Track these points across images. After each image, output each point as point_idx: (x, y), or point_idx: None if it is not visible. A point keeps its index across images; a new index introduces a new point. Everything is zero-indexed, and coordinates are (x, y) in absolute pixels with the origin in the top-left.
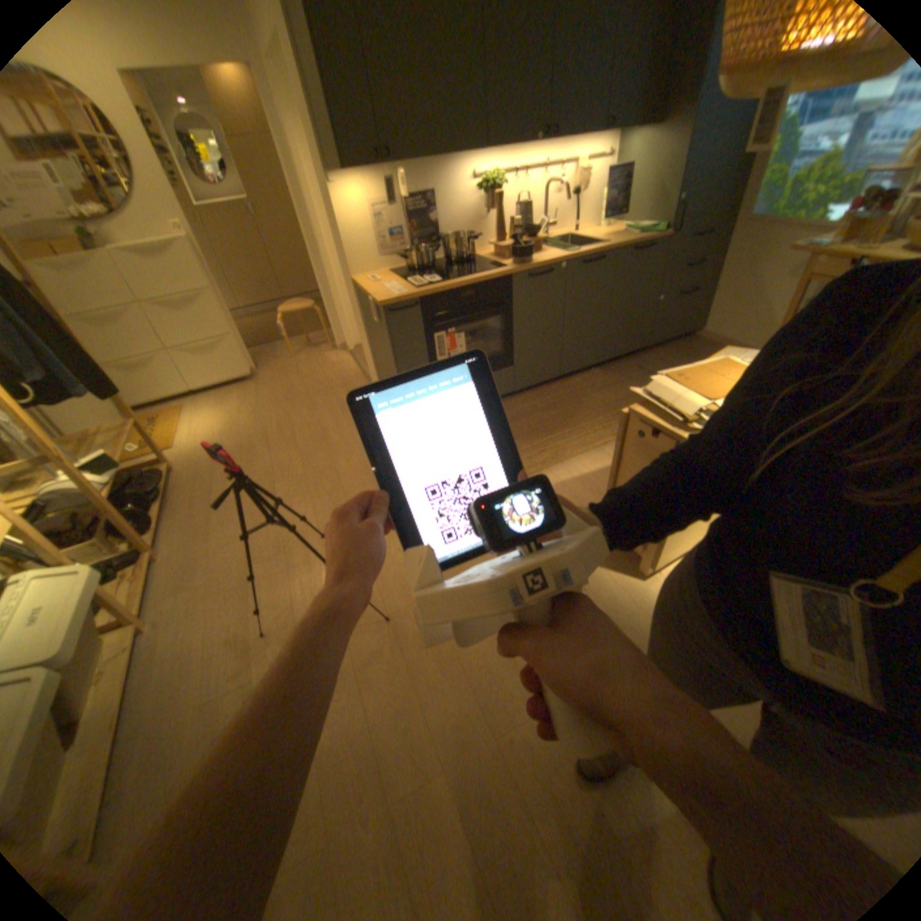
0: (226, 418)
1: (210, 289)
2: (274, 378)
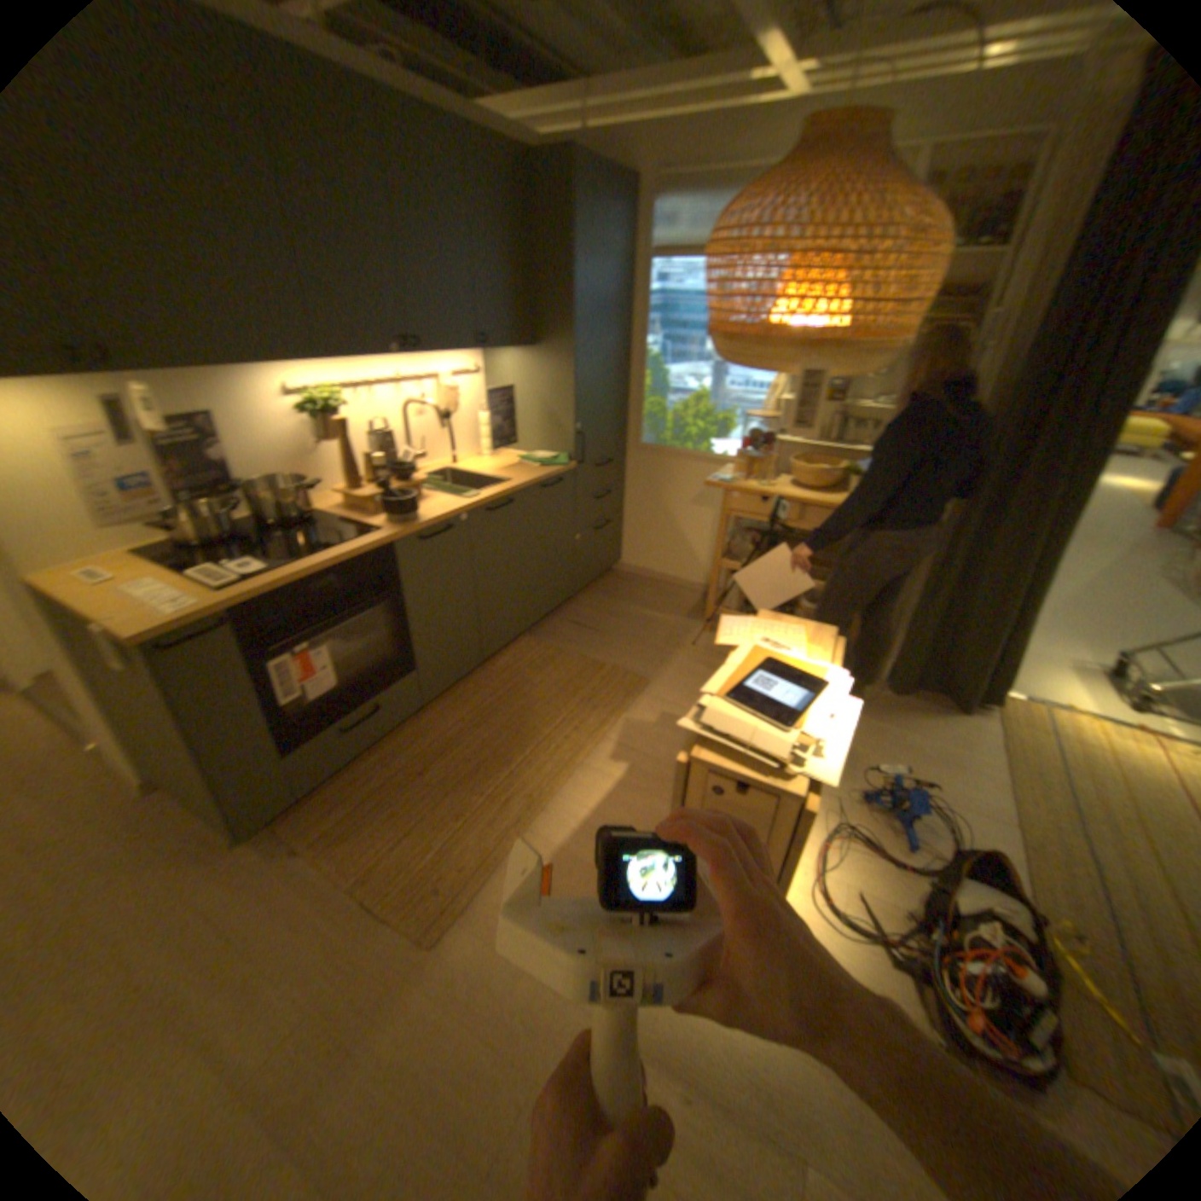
0: None
1: None
2: None
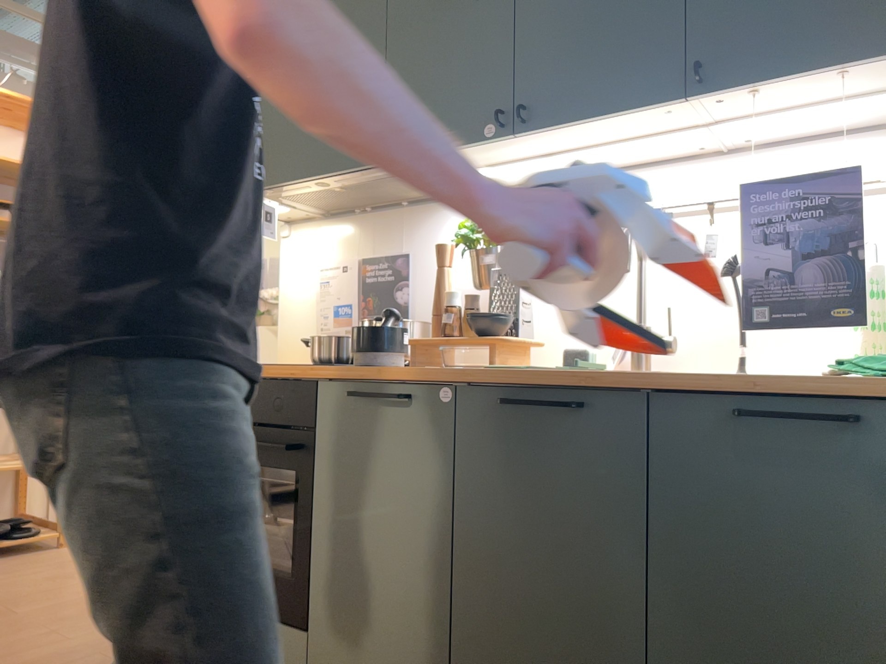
0: None
1: None
2: None
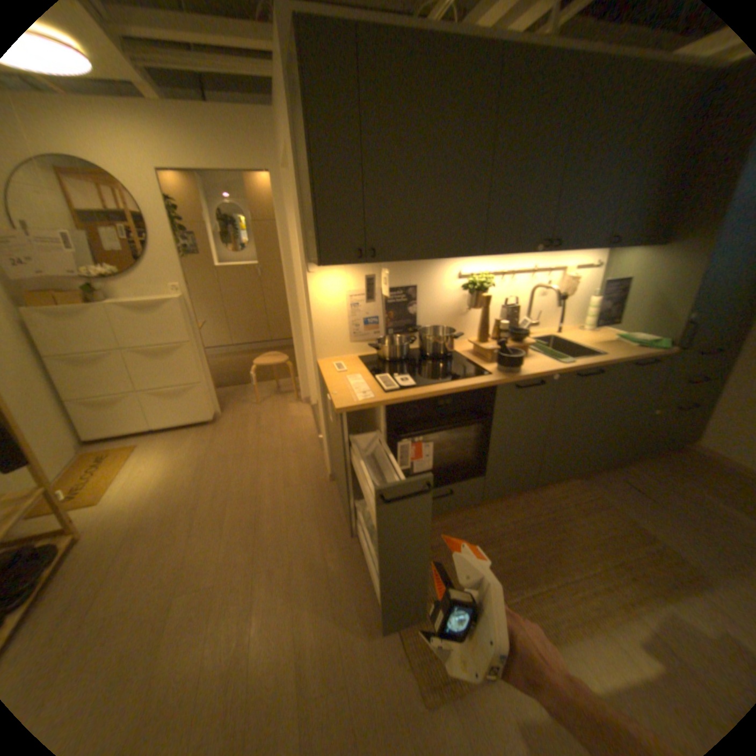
0: (168, 471)
1: (191, 342)
2: (233, 426)
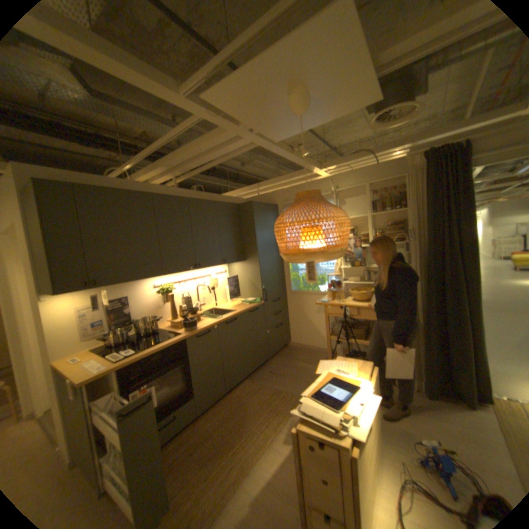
0: None
1: None
2: None
